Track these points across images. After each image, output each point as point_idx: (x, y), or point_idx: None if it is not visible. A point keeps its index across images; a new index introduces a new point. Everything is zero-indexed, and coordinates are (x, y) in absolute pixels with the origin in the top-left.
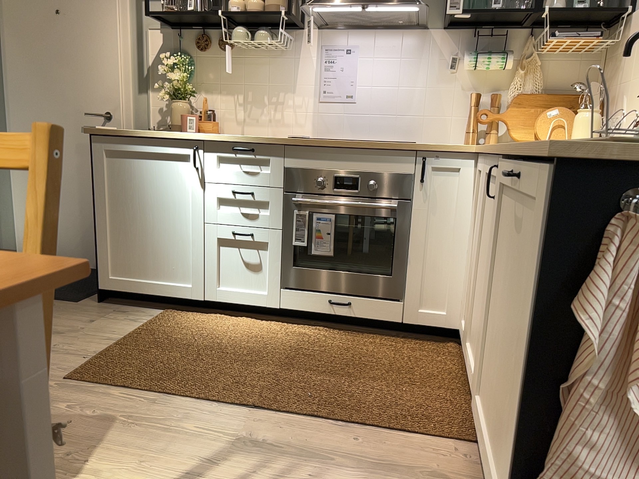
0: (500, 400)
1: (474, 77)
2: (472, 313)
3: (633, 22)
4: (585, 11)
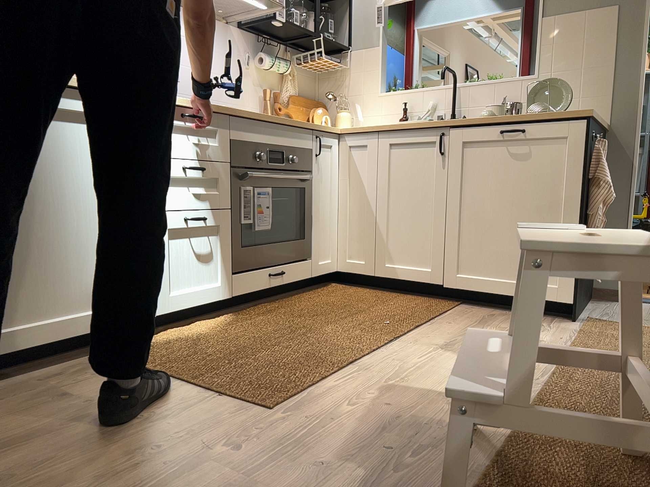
0: (506, 252)
1: (260, 76)
2: (386, 241)
3: (353, 57)
4: (335, 43)
